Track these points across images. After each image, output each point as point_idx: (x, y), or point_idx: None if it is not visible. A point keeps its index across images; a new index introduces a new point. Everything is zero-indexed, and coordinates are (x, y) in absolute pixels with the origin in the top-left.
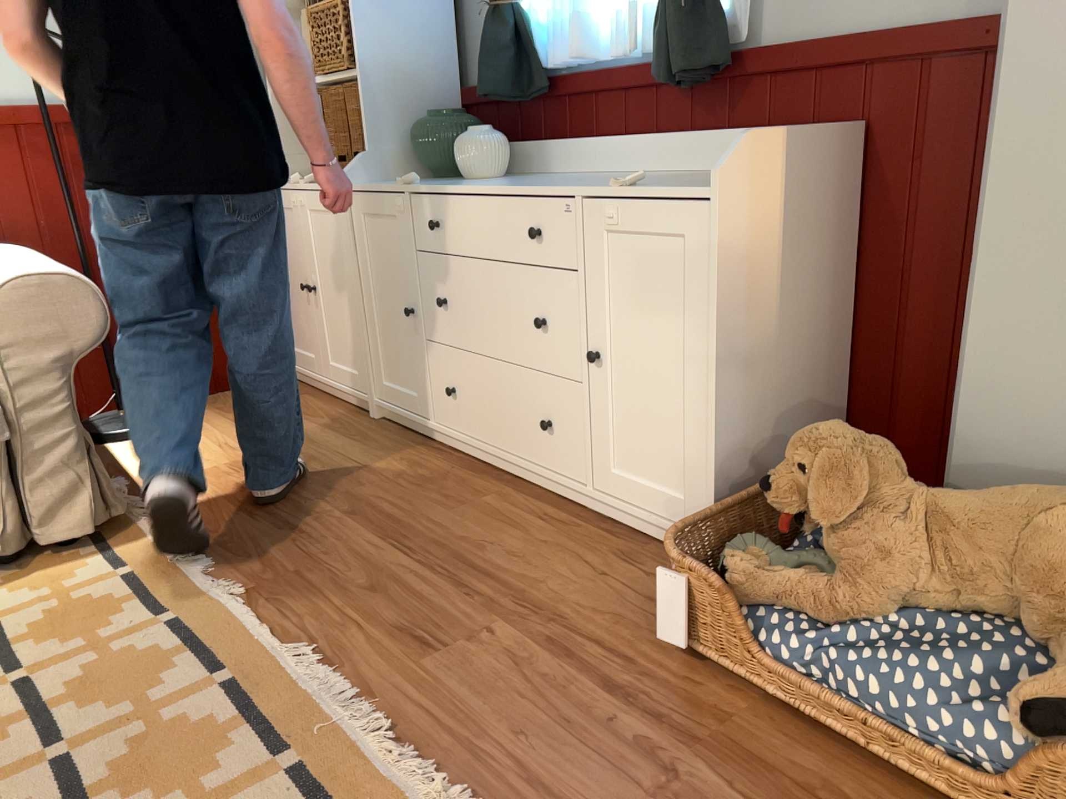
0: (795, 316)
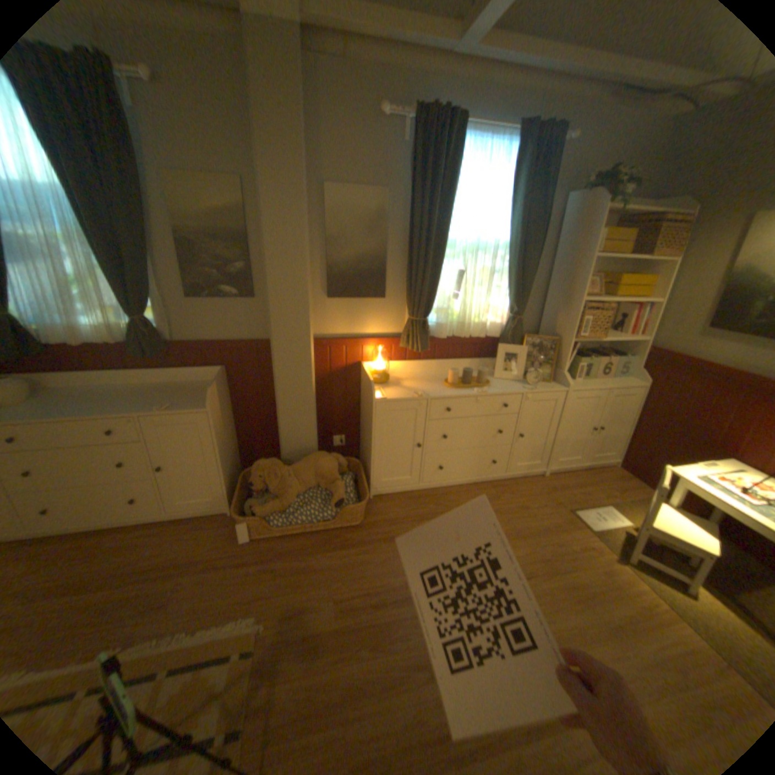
0: (226, 430)
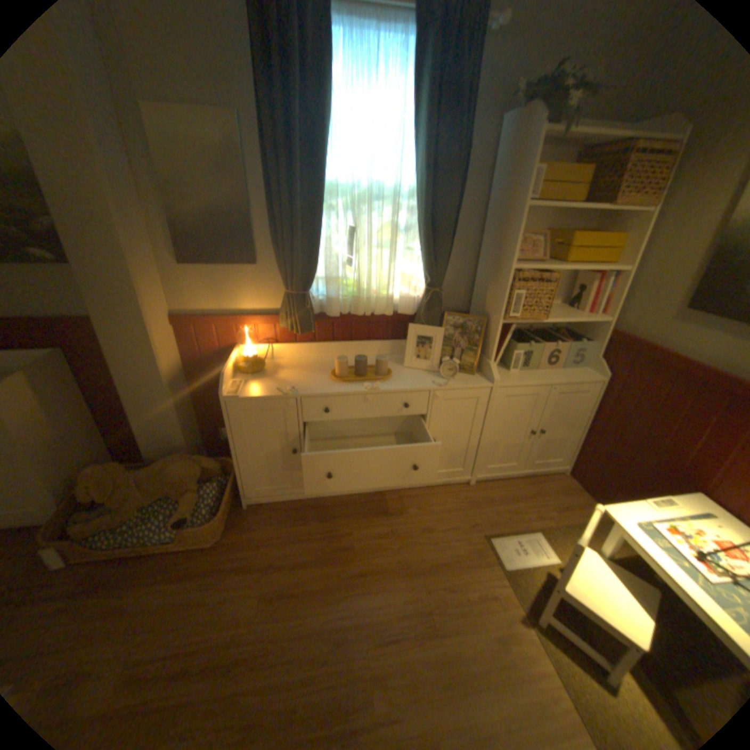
0: (63, 426)
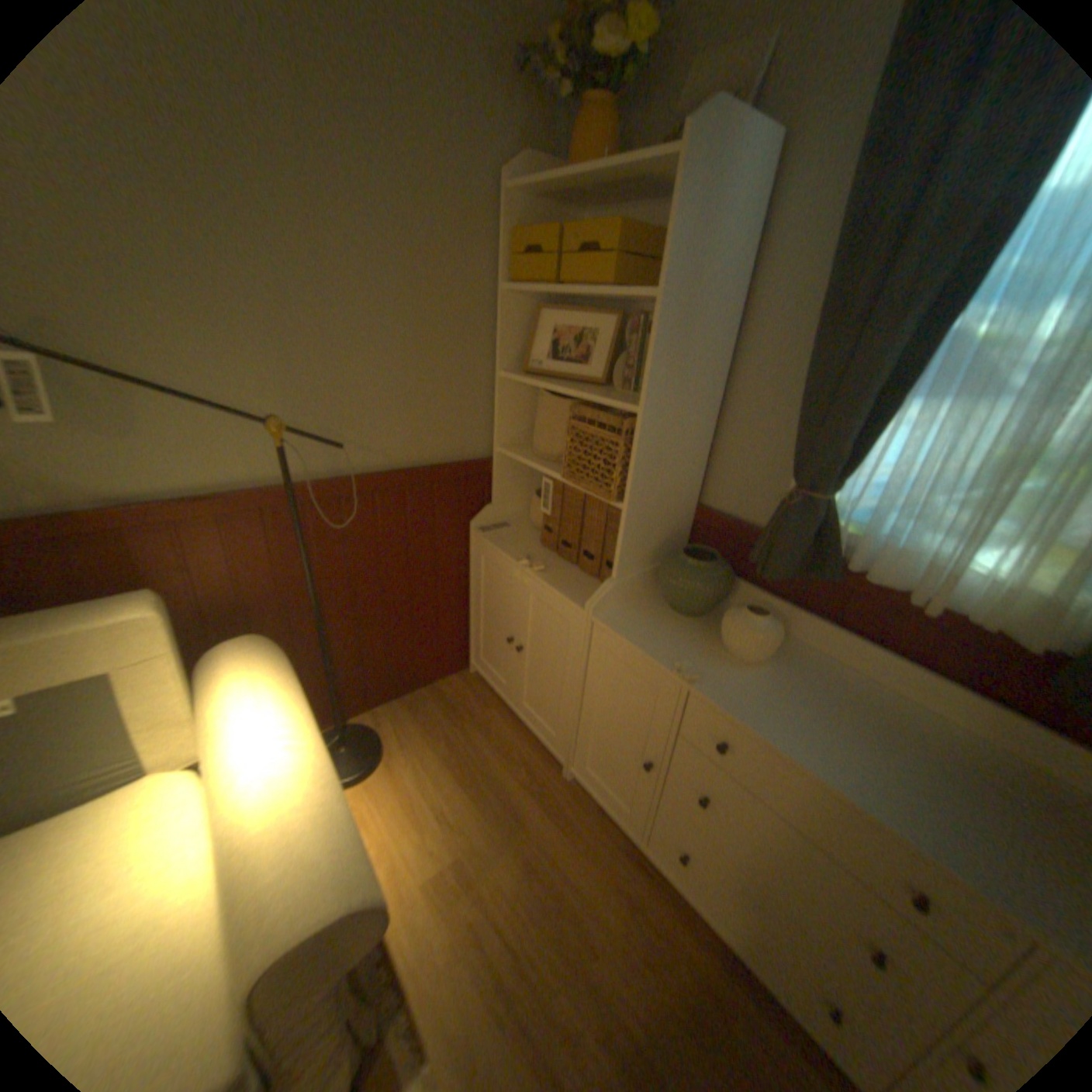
0: None
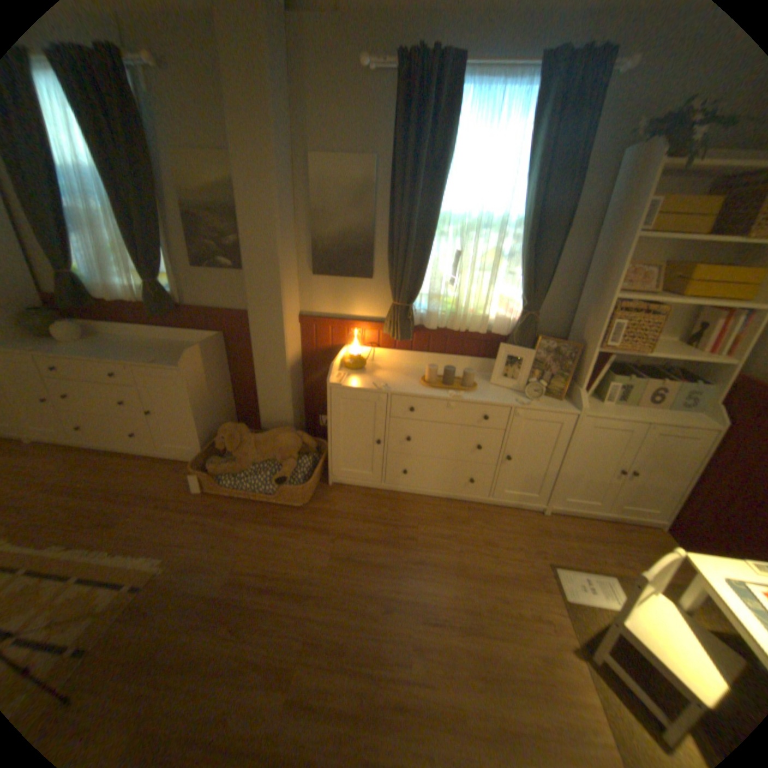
0: (214, 390)
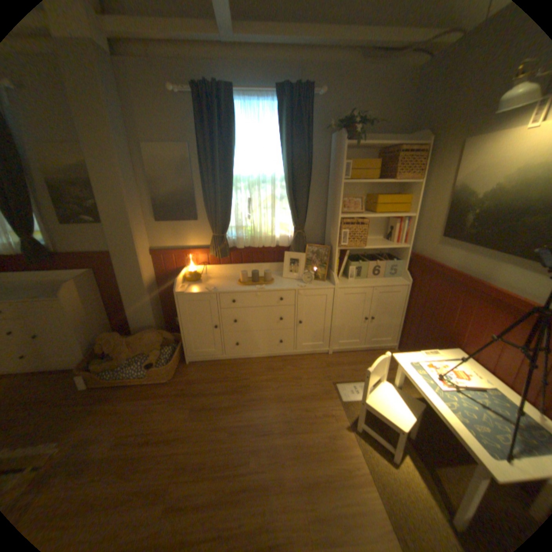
0: (89, 312)
